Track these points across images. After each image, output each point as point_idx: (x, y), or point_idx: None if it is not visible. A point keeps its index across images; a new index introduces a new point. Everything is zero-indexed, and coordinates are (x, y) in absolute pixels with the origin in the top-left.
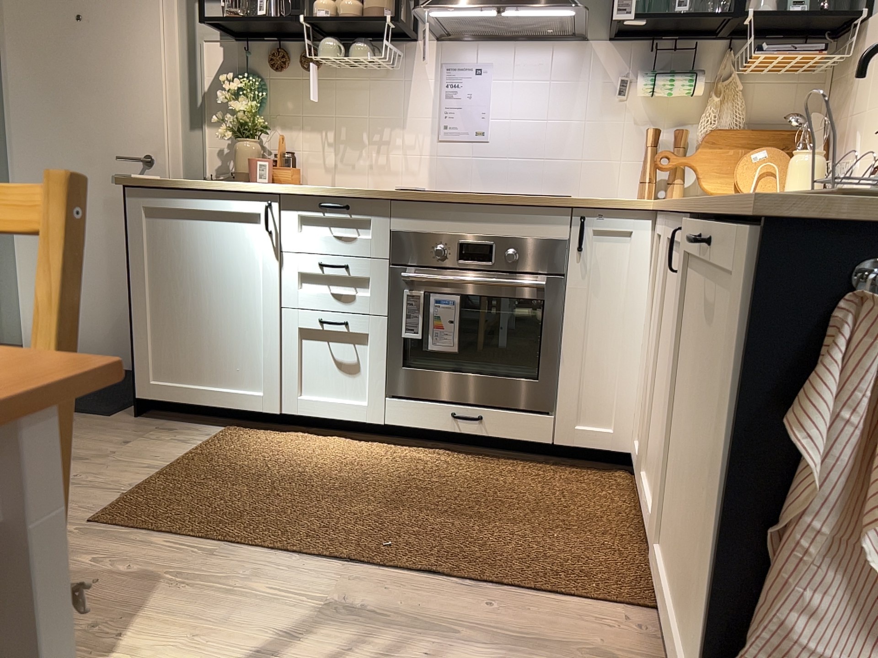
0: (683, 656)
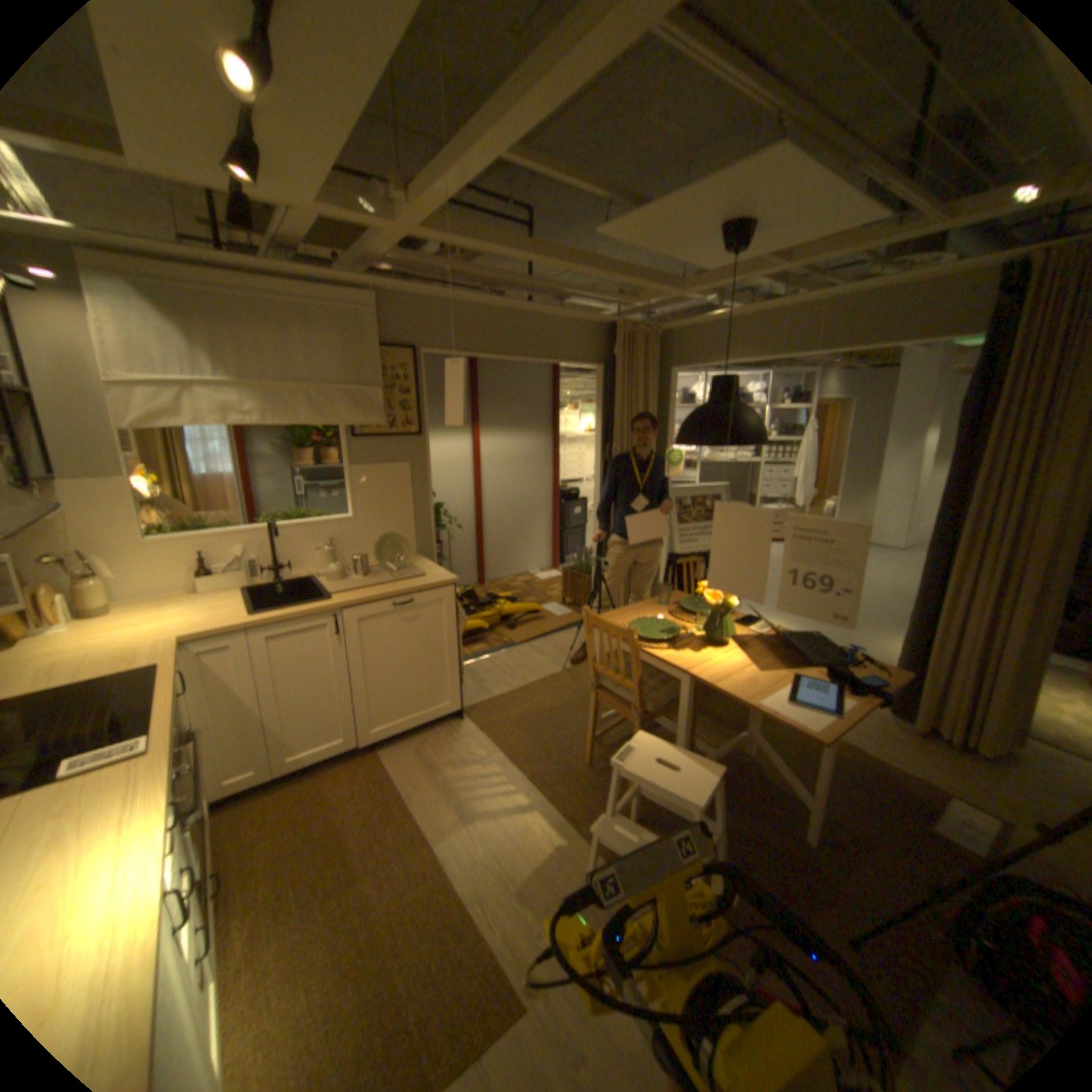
0: (428, 714)
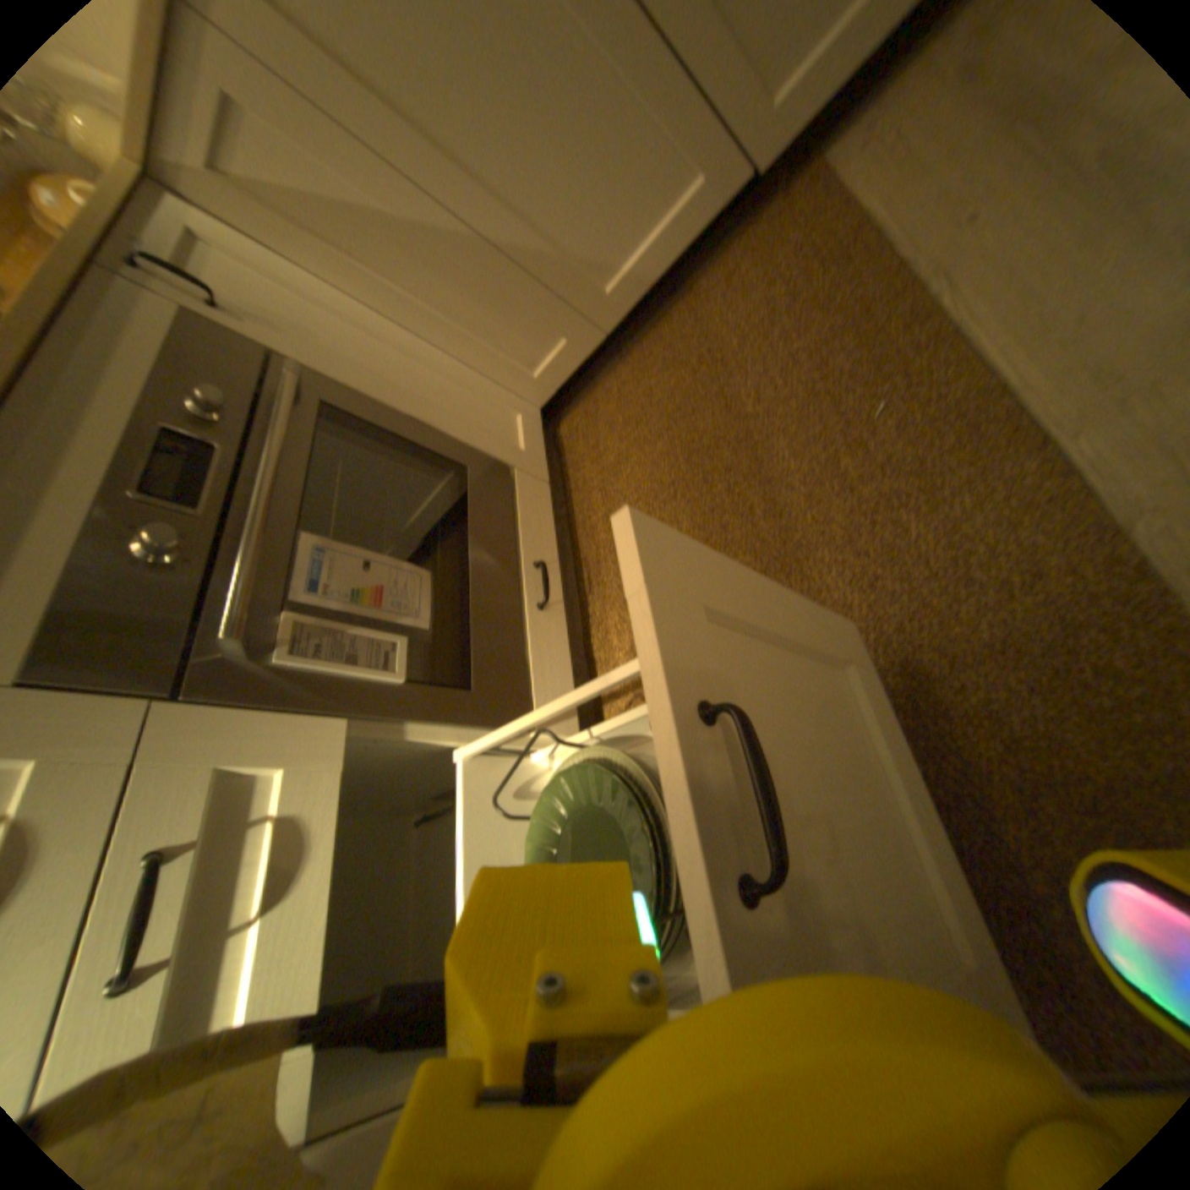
0: None
